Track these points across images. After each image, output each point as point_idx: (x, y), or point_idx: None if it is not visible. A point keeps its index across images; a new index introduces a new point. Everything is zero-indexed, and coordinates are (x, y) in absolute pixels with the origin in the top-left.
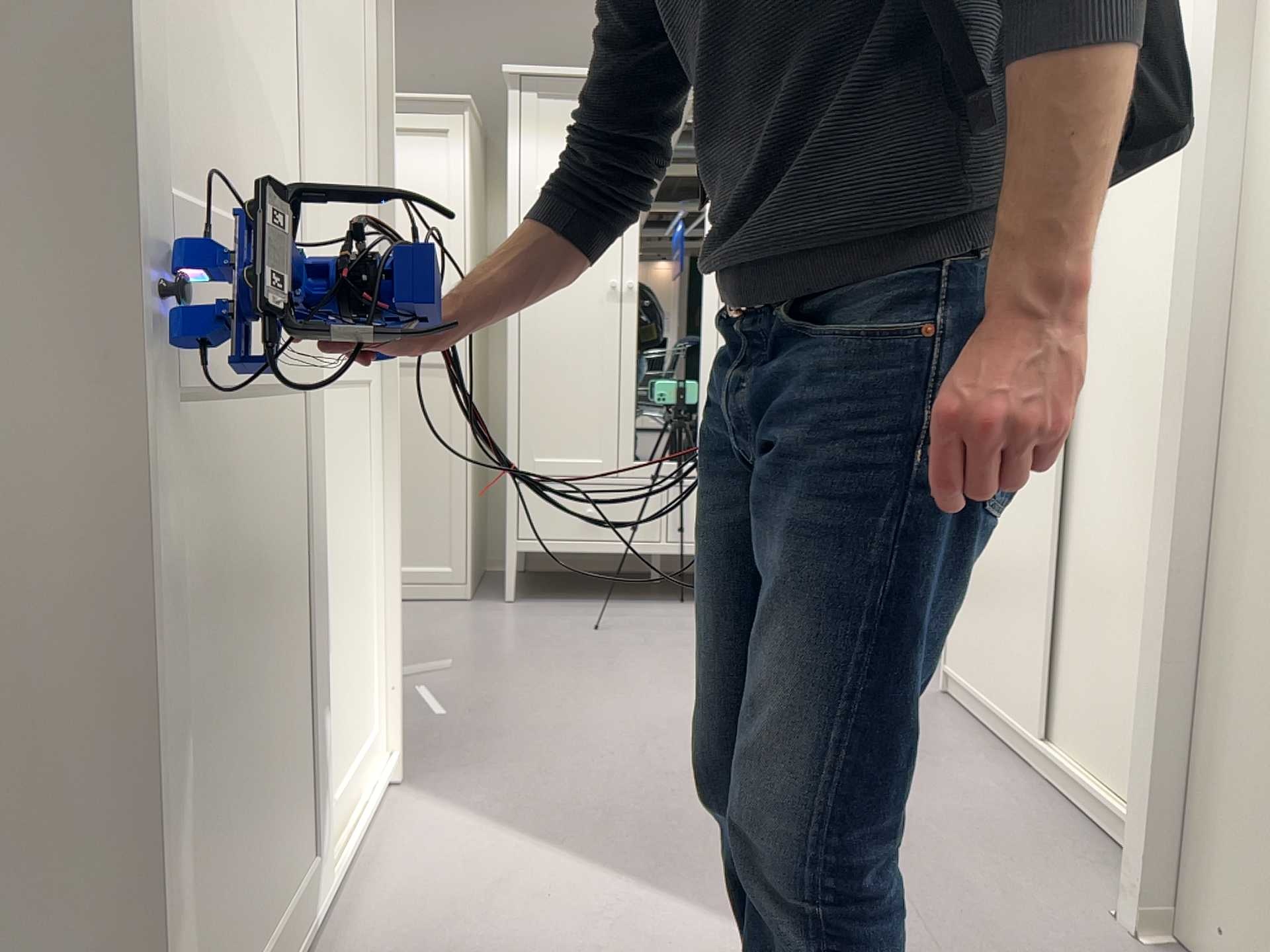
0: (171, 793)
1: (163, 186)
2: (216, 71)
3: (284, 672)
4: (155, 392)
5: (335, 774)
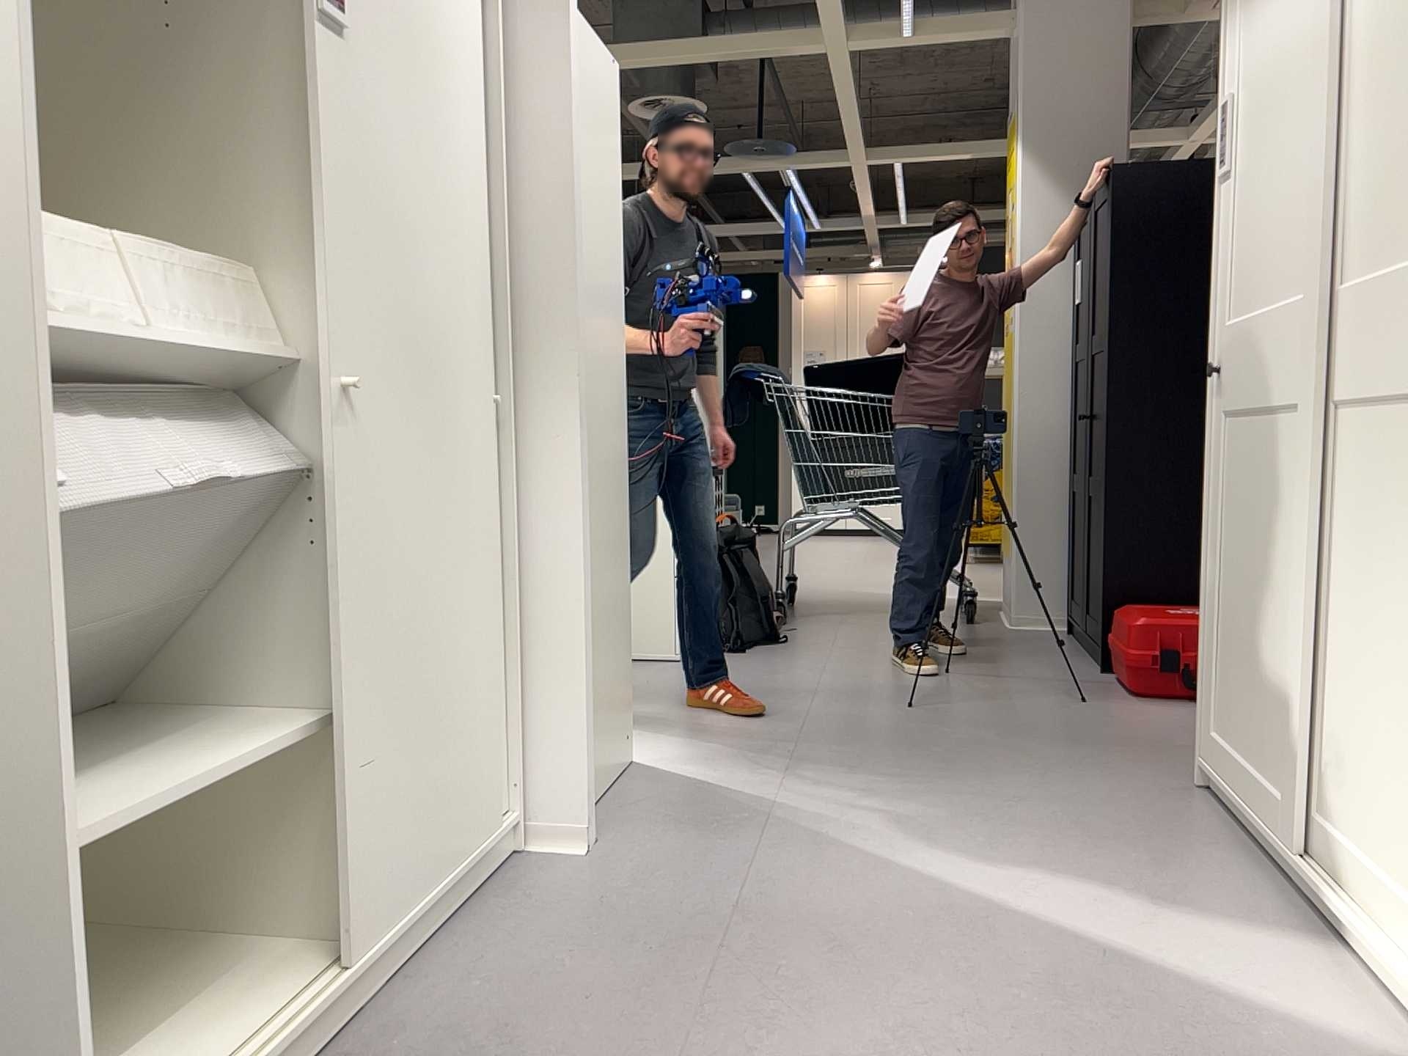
0: (1212, 583)
1: (1228, 314)
2: (1253, 231)
3: (1270, 608)
4: (1215, 406)
5: (1351, 822)
